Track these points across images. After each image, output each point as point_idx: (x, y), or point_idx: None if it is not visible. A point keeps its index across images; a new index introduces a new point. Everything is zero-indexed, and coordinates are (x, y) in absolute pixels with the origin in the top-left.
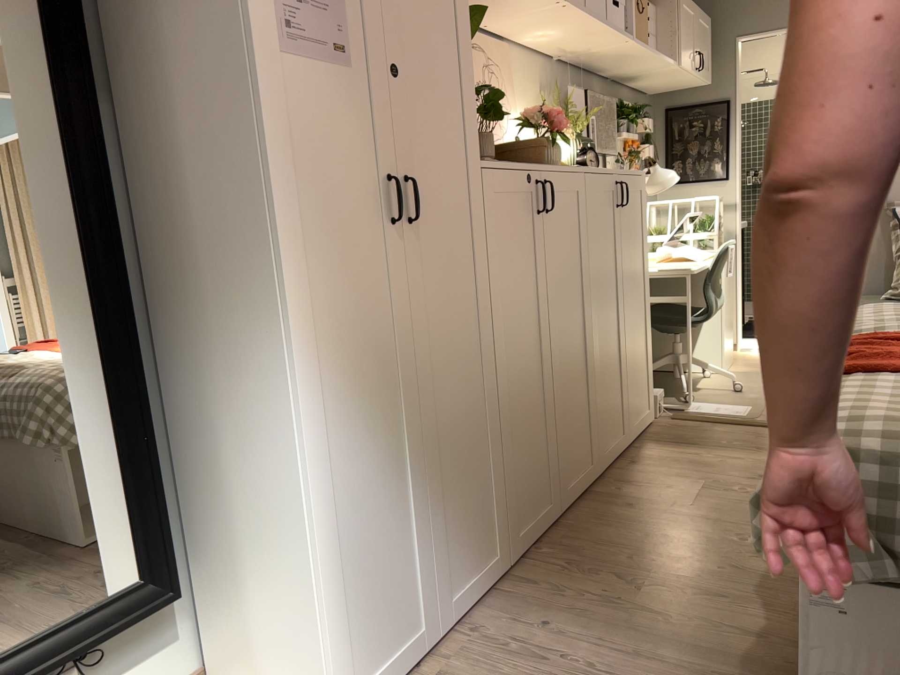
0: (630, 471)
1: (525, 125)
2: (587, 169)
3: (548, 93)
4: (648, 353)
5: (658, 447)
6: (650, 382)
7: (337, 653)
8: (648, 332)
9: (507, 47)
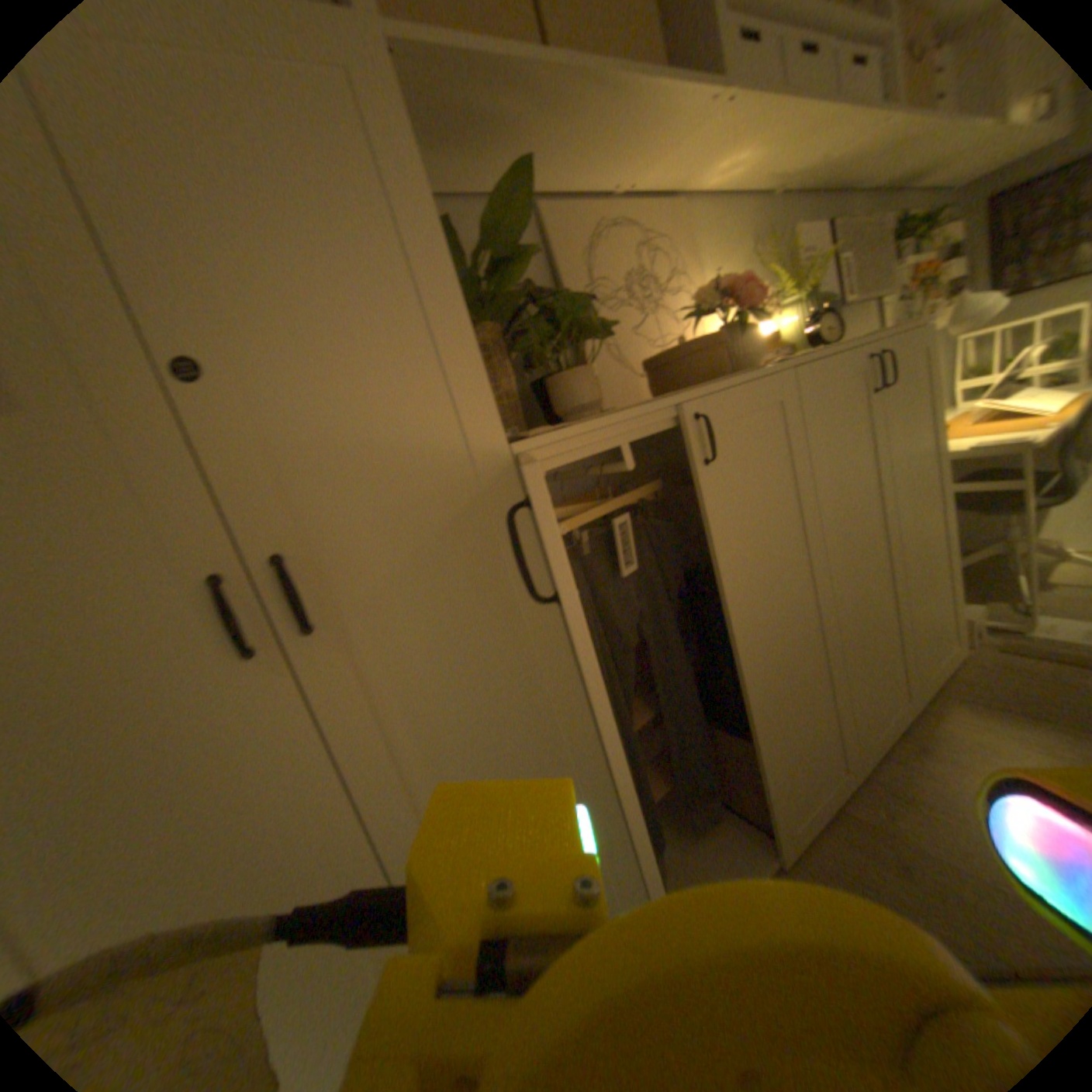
0: (916, 779)
1: (696, 313)
2: (808, 354)
3: (772, 240)
4: (957, 572)
5: (974, 725)
6: (961, 610)
7: None
8: (956, 545)
9: (685, 198)
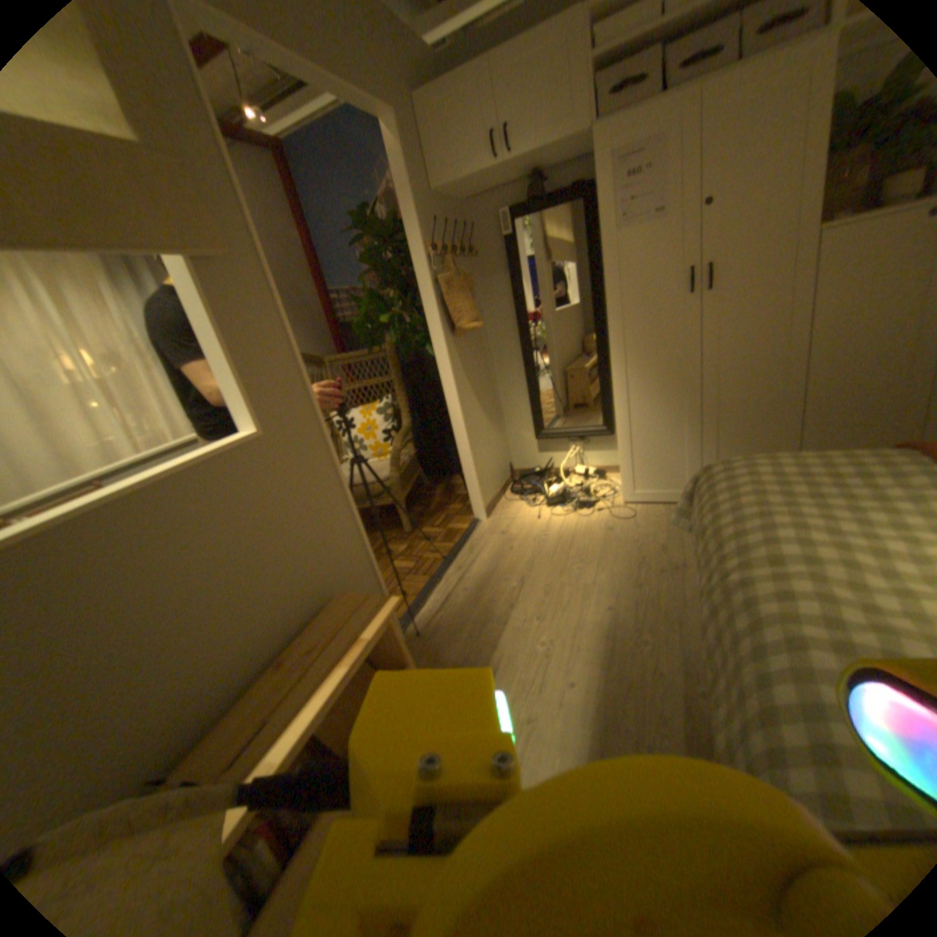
0: None
1: None
2: None
3: None
4: None
5: None
6: None
7: (625, 472)
8: None
9: None
